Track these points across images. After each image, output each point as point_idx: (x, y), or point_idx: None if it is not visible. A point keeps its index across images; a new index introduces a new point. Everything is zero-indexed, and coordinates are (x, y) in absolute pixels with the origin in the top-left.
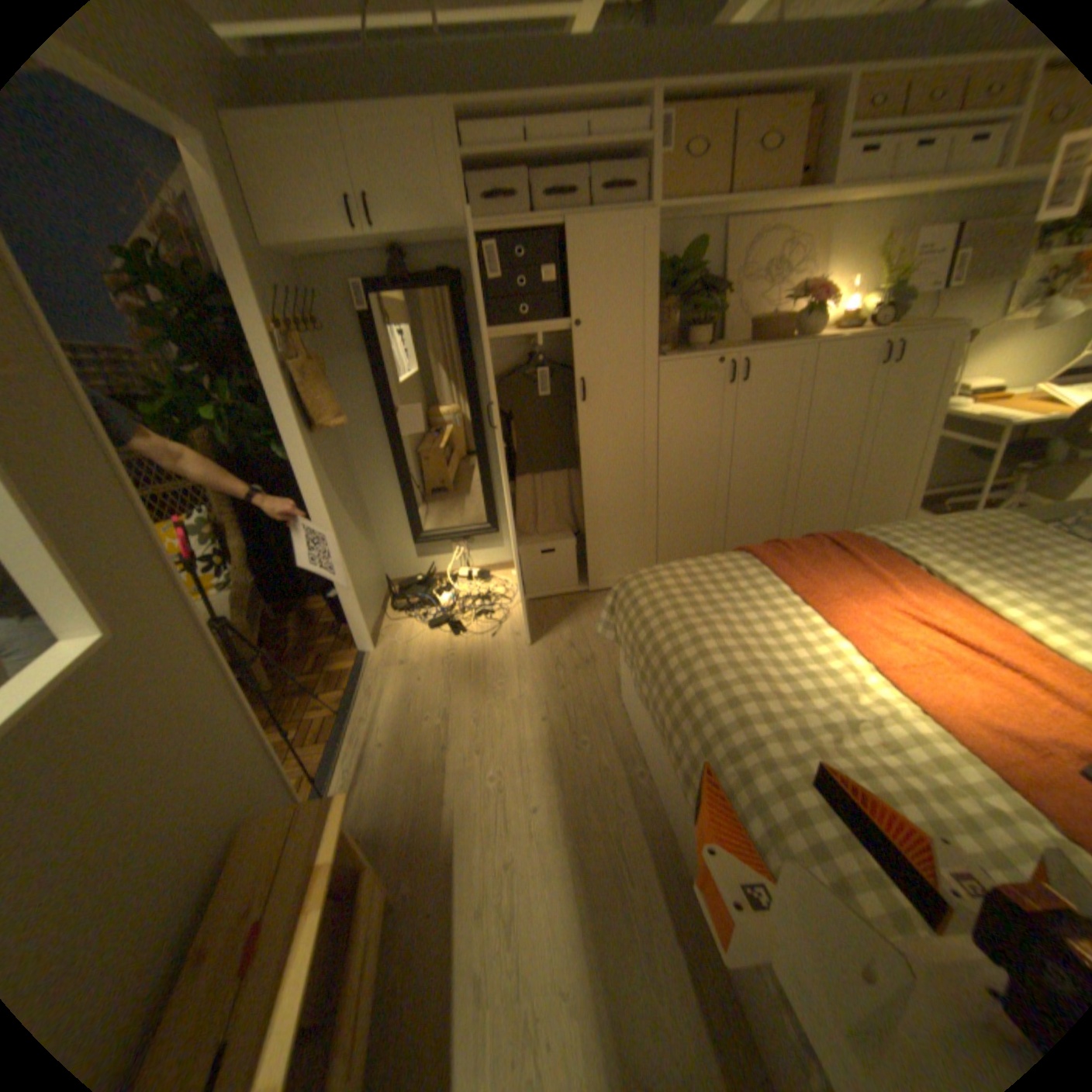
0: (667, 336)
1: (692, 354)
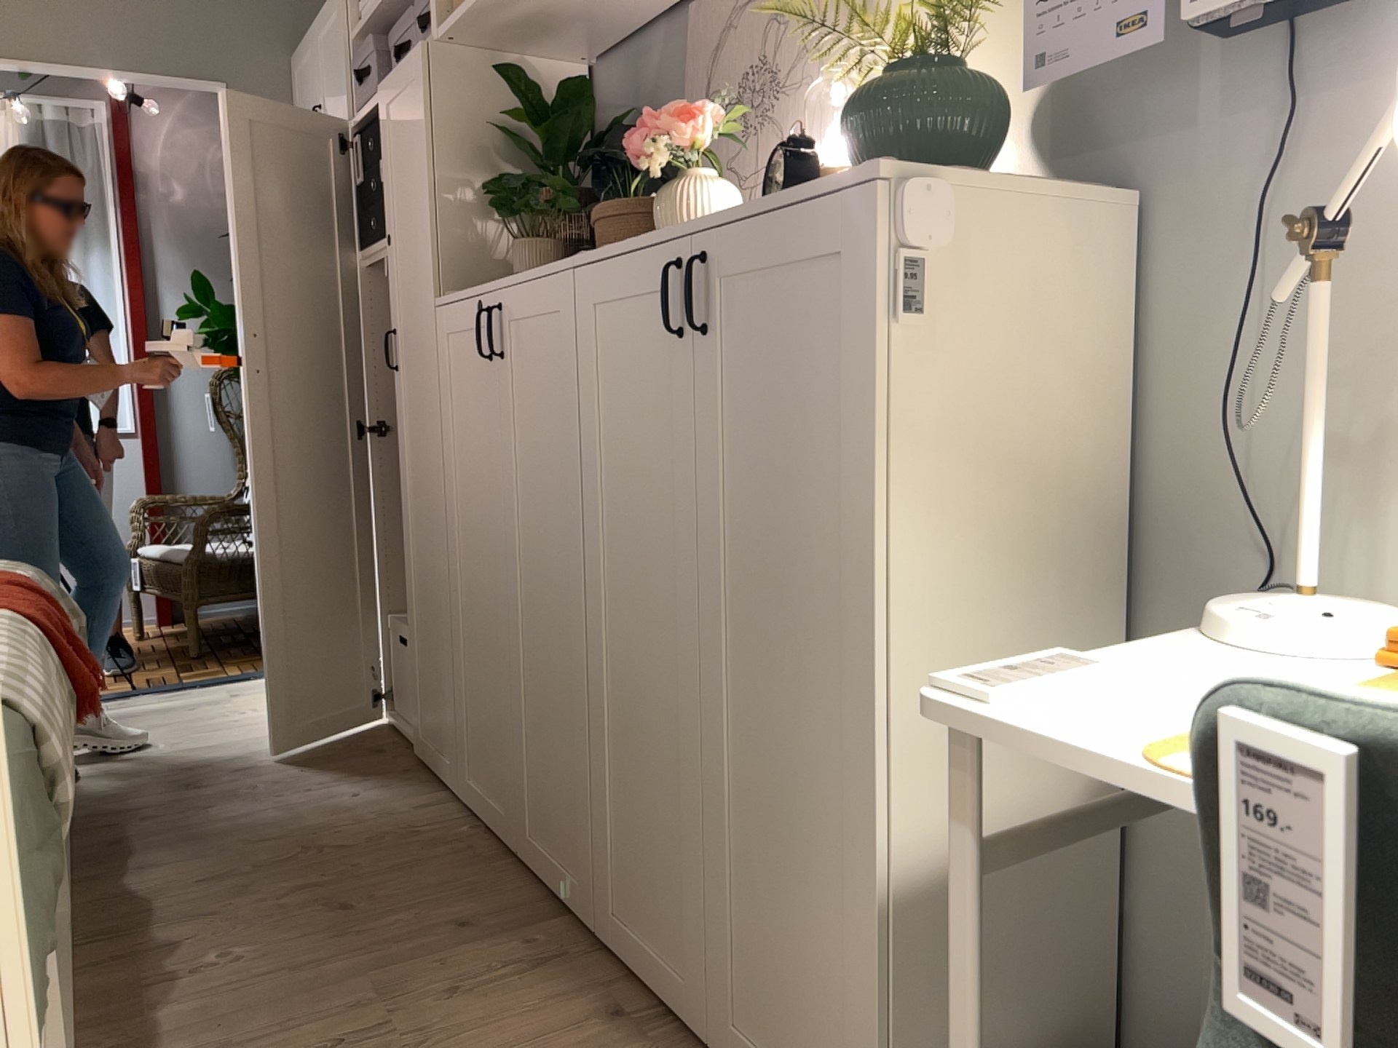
0: None
1: (462, 291)
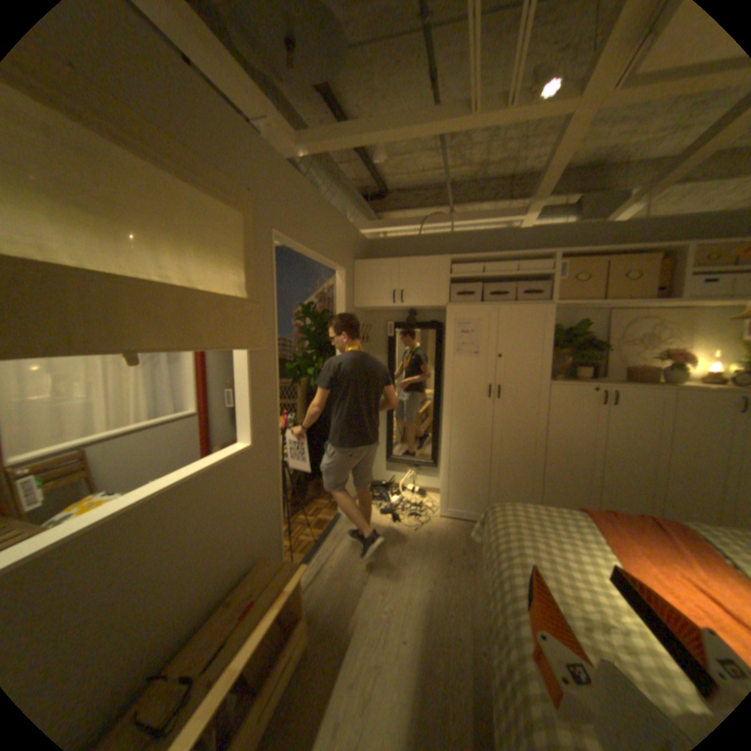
0: (562, 370)
1: (575, 383)
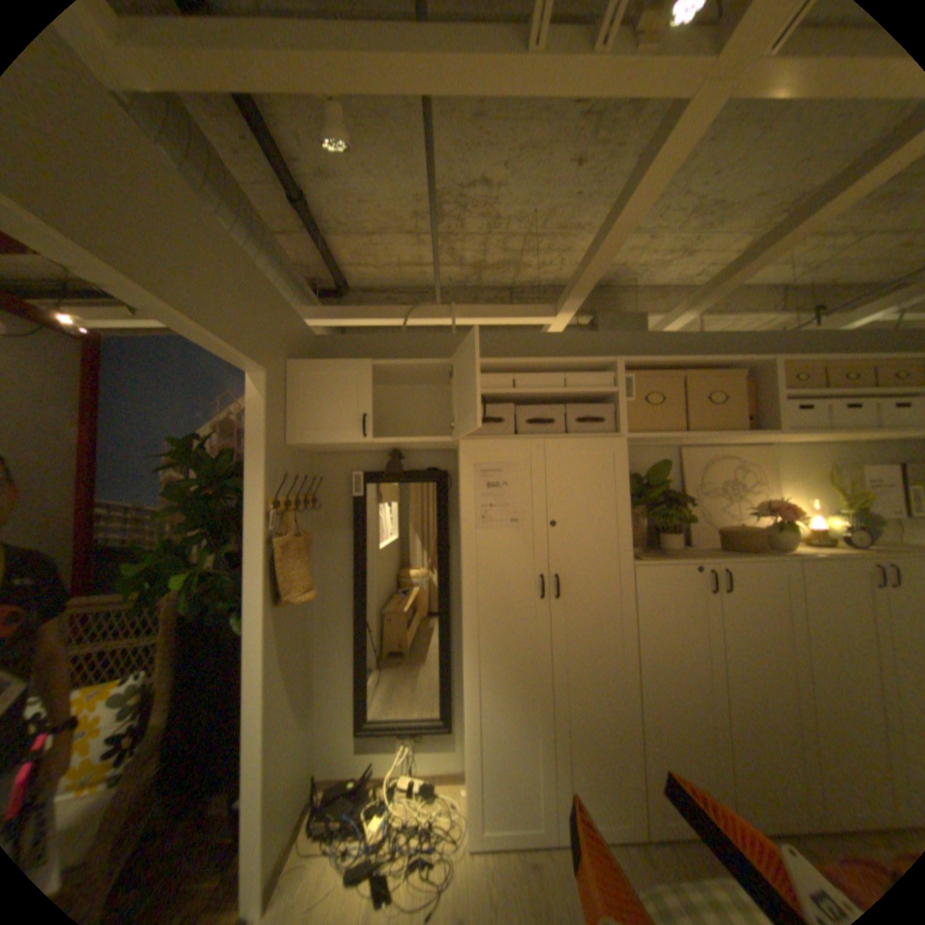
0: (635, 538)
1: (668, 560)
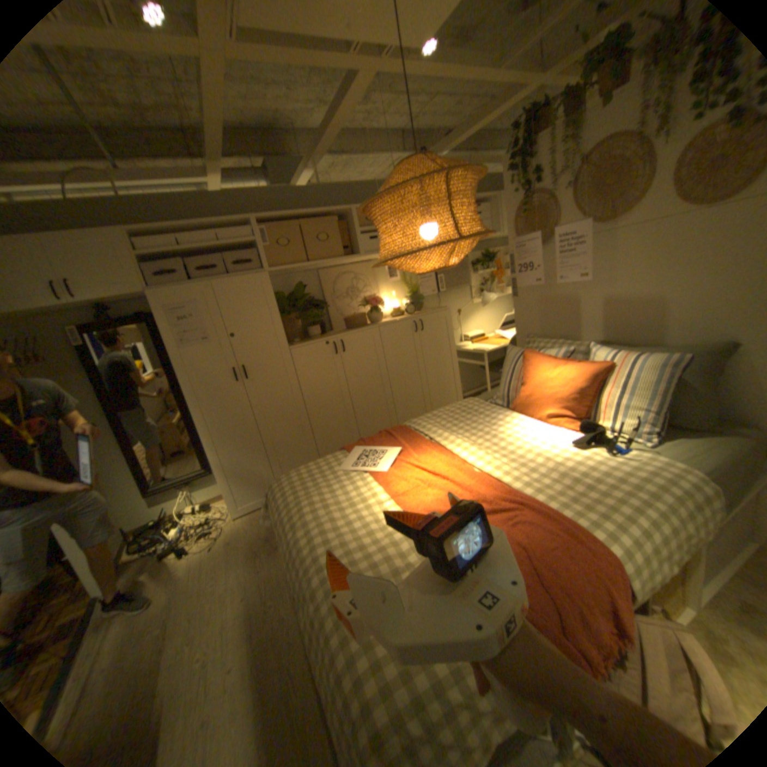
0: (297, 333)
1: (309, 342)
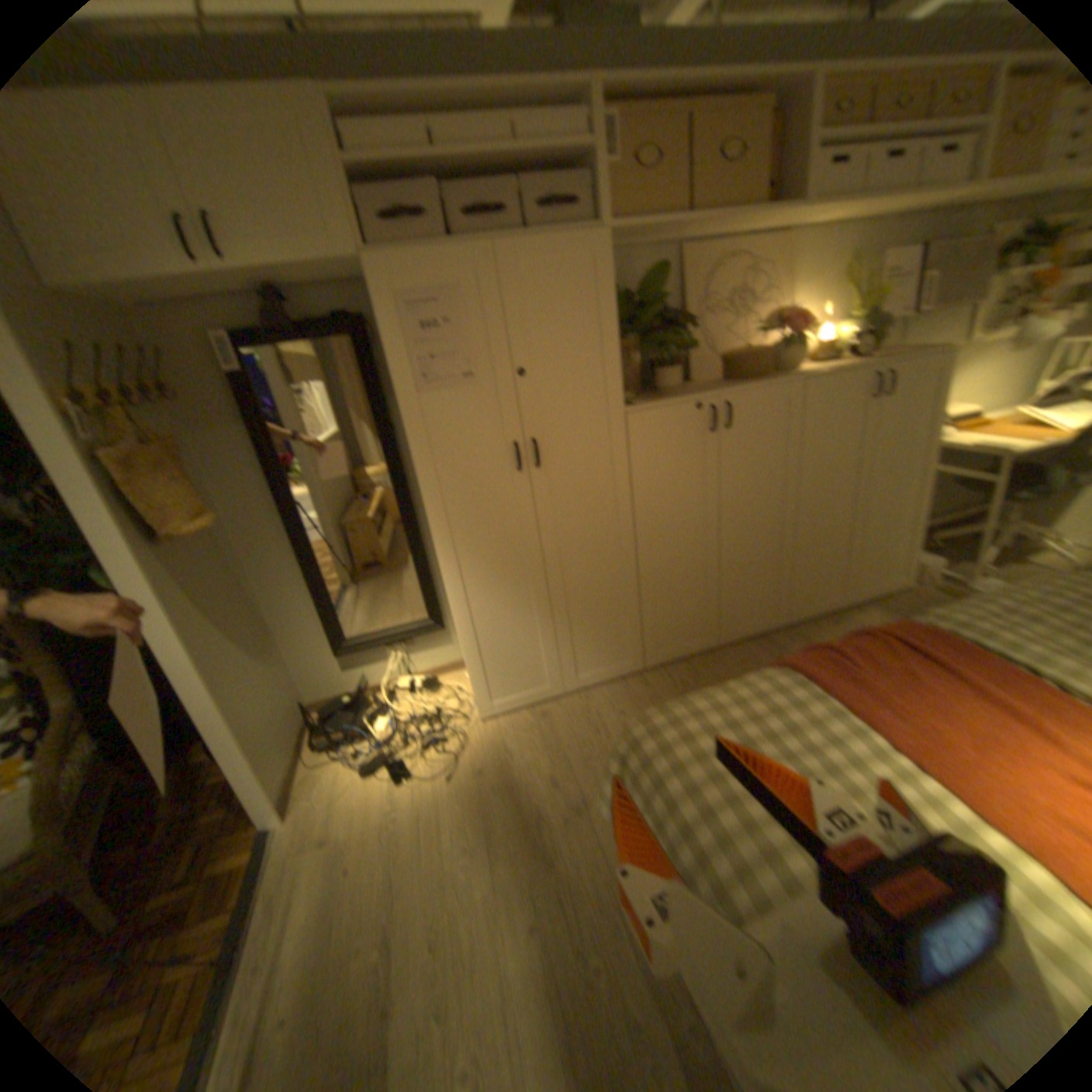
0: (628, 381)
1: (665, 401)
